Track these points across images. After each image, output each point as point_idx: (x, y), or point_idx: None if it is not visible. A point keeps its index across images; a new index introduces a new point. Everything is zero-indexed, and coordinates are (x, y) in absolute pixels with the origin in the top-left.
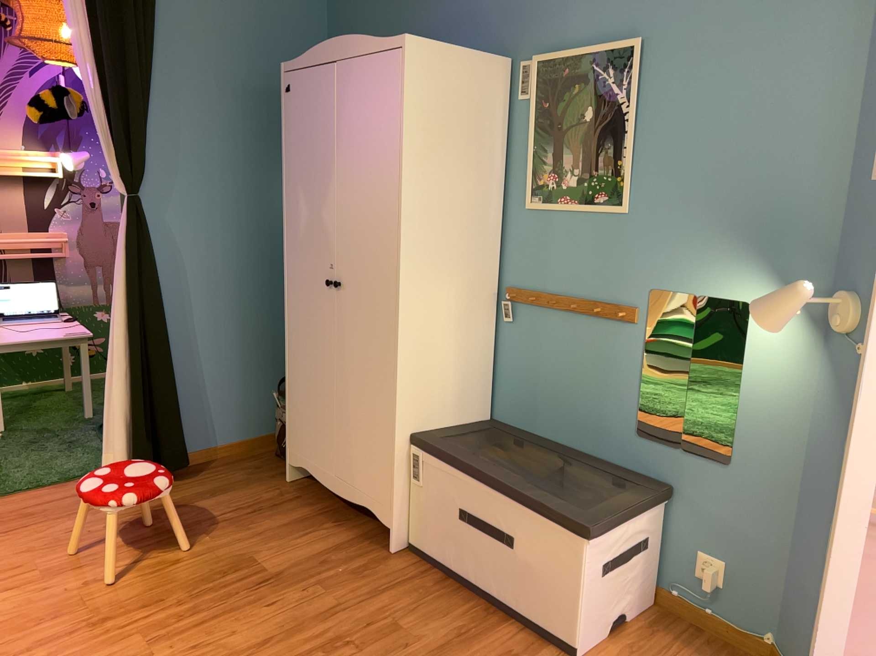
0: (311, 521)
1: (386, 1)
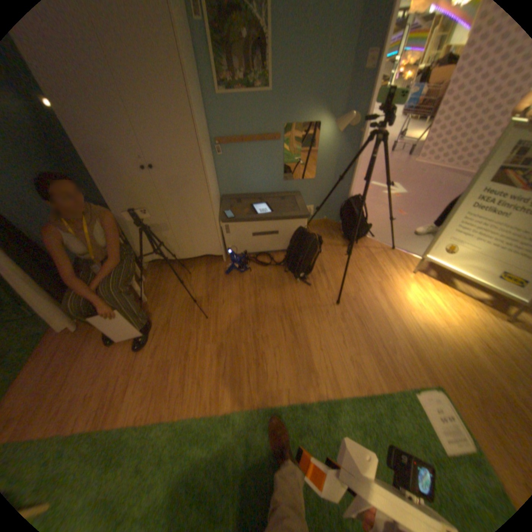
0: (183, 273)
1: None
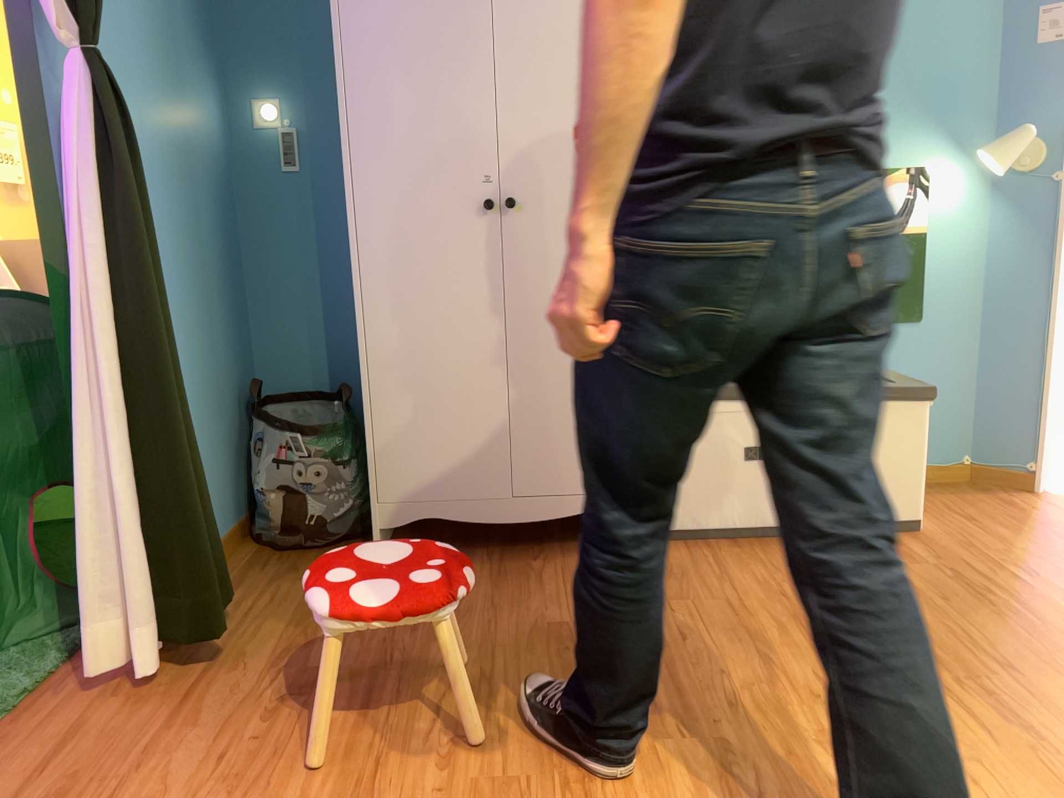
0: (507, 568)
1: None
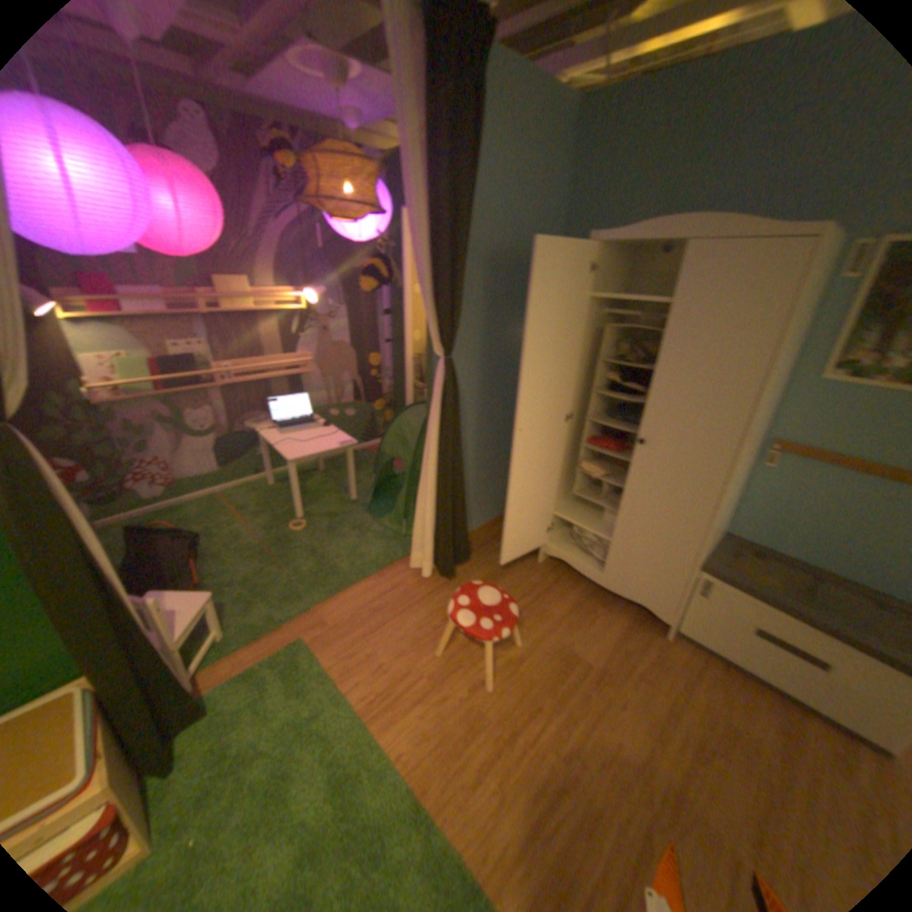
0: (588, 607)
1: (662, 159)
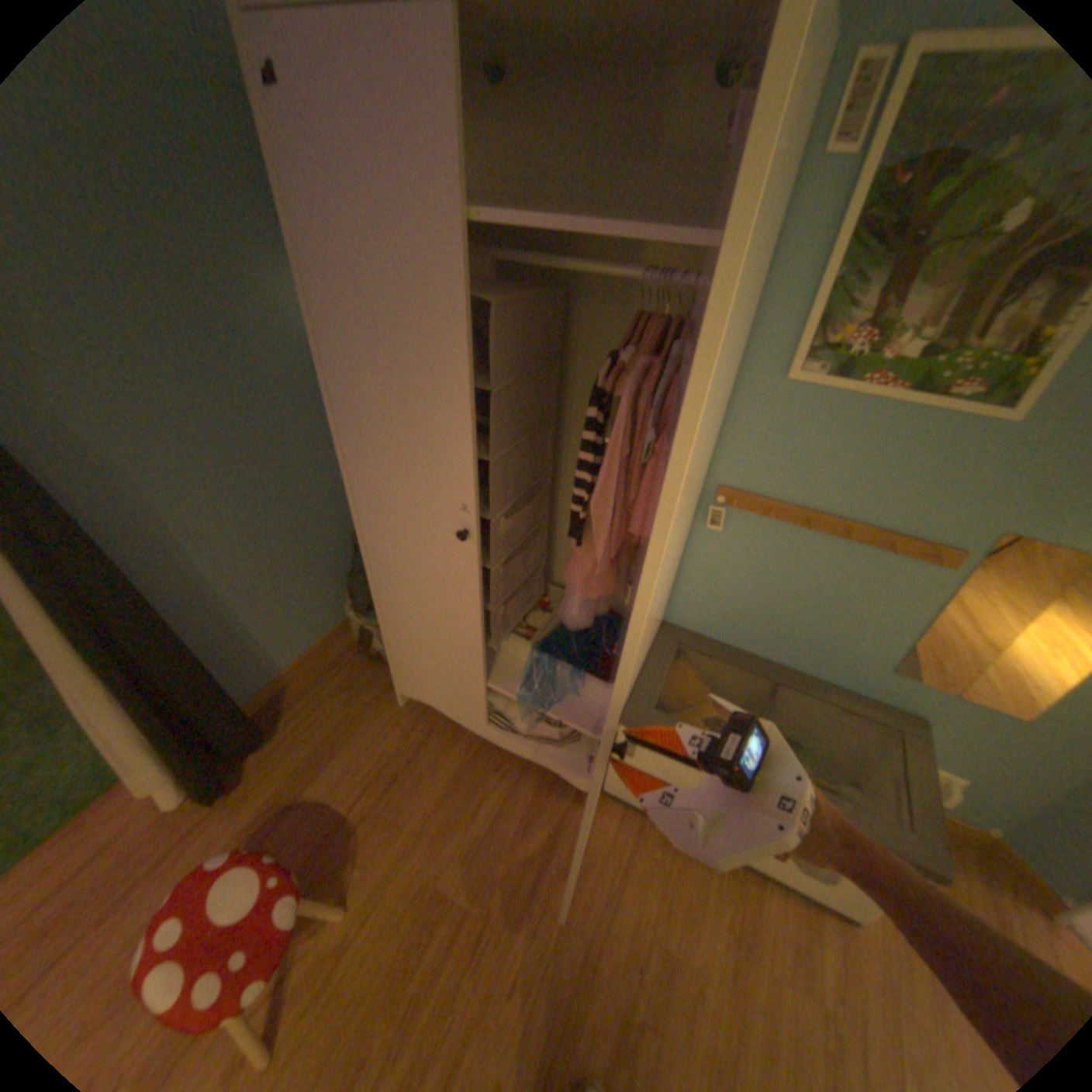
0: (471, 780)
1: None
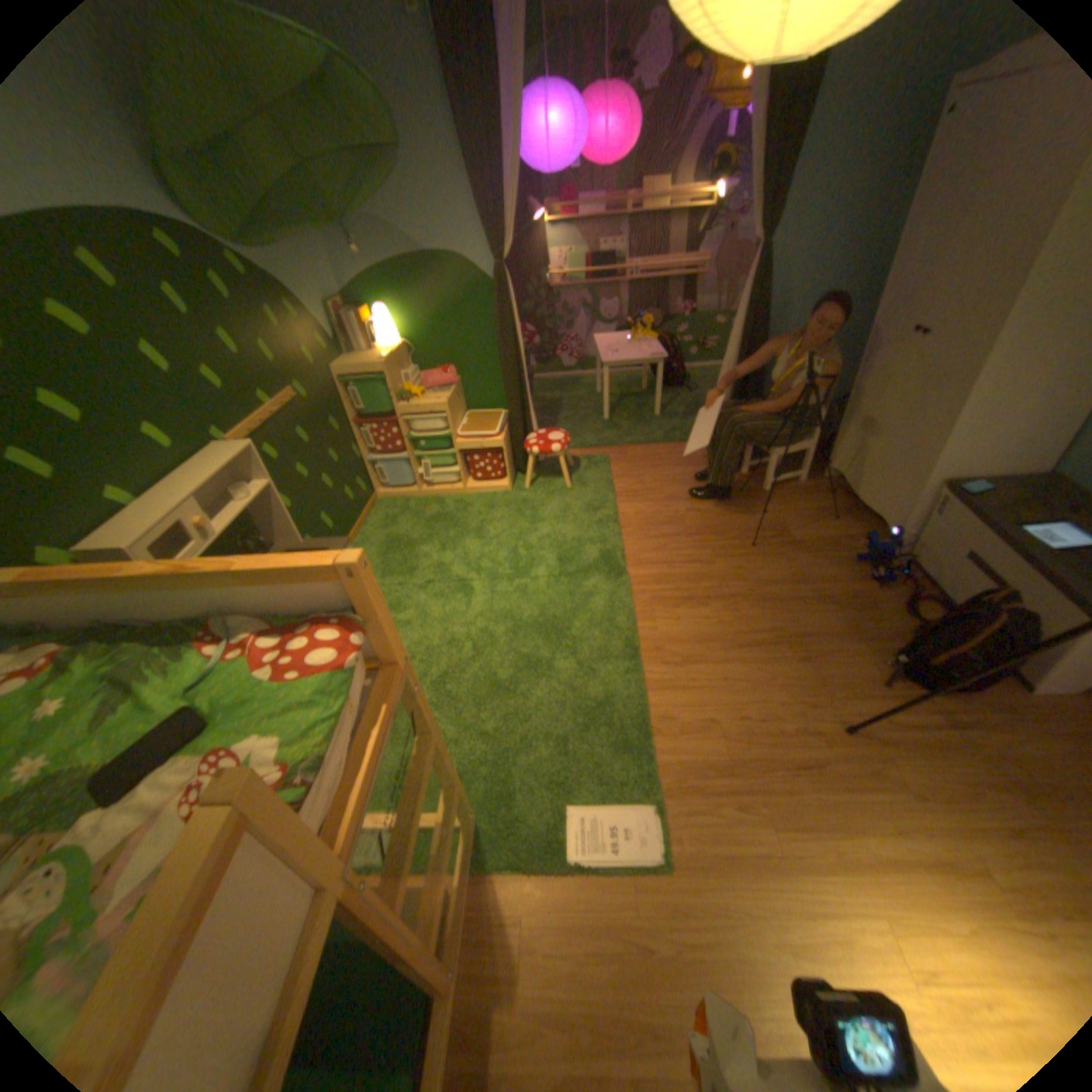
0: (834, 514)
1: None
